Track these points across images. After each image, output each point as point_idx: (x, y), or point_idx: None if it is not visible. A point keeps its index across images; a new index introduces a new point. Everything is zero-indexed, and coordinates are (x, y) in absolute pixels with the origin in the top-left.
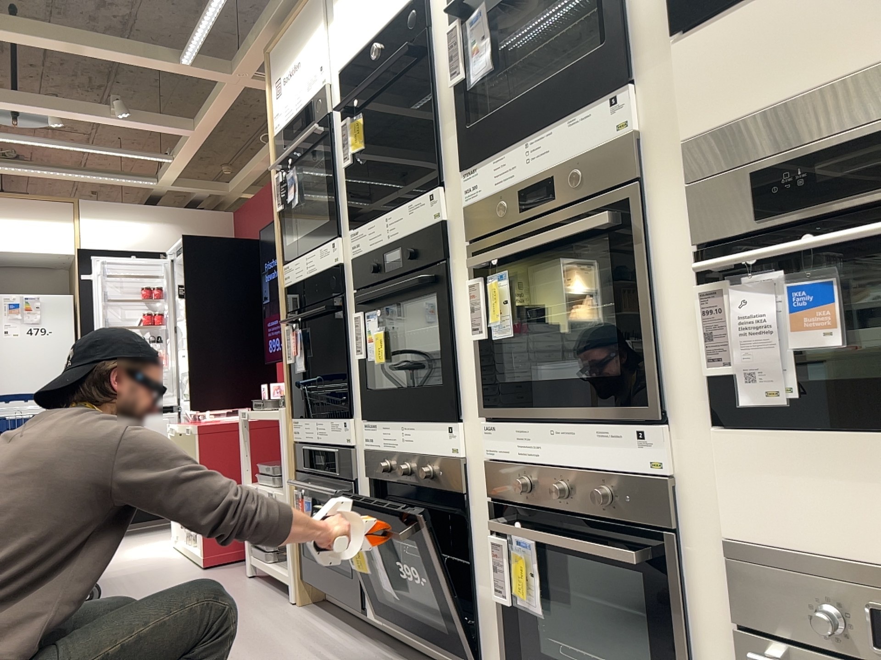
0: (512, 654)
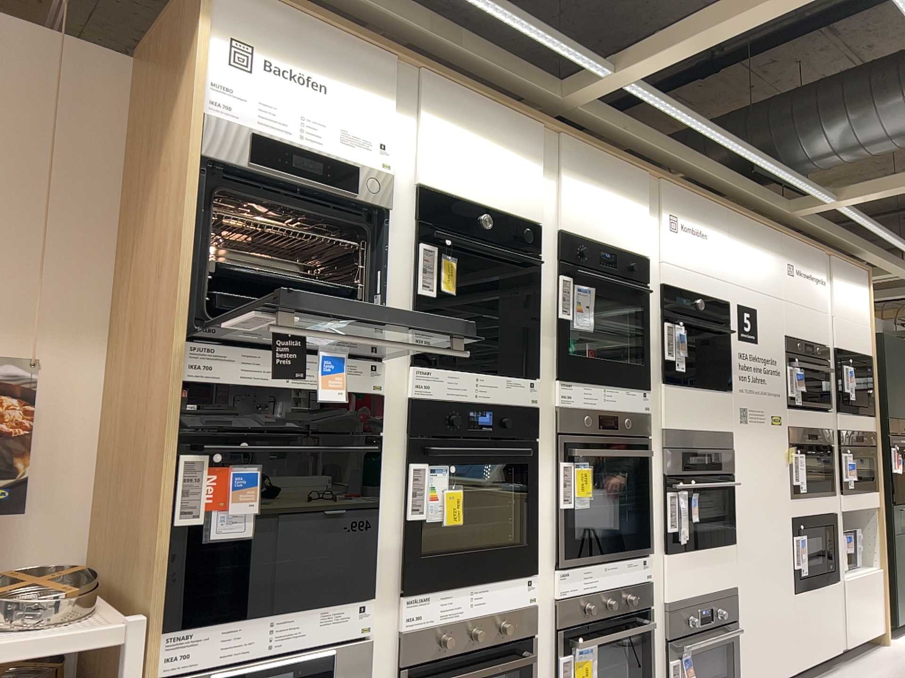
0: None
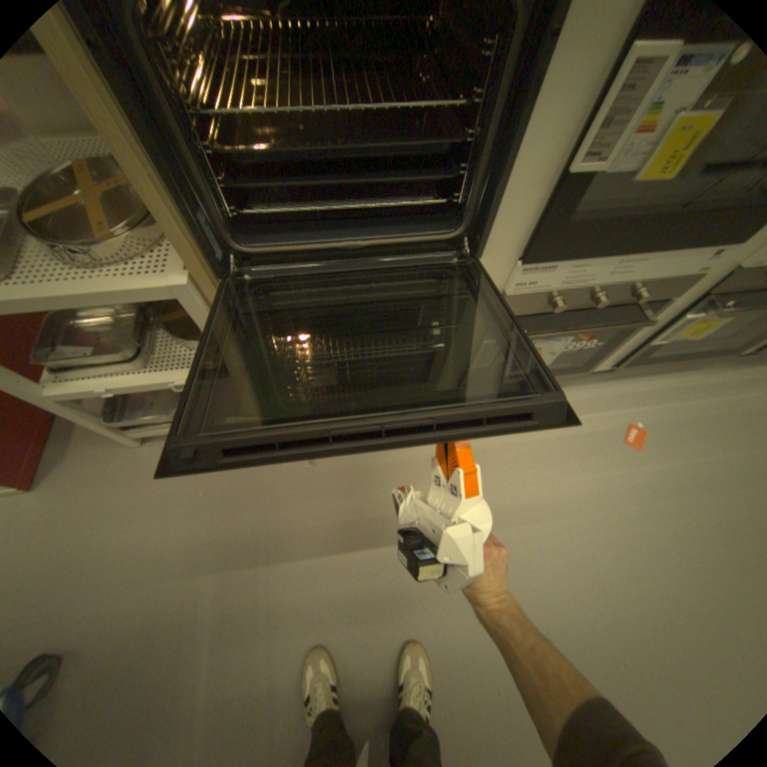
0: (633, 357)
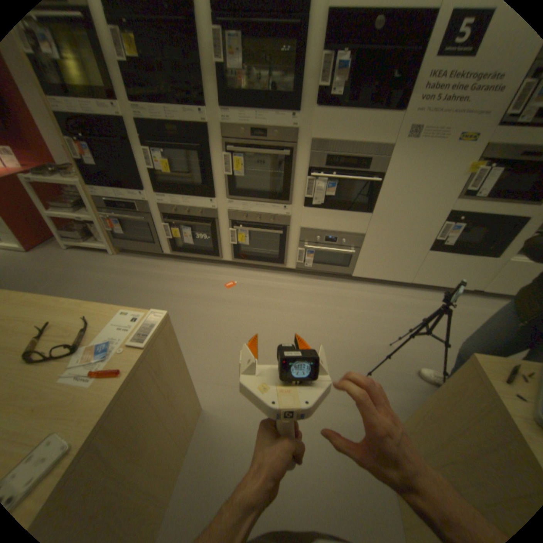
0: (235, 254)
